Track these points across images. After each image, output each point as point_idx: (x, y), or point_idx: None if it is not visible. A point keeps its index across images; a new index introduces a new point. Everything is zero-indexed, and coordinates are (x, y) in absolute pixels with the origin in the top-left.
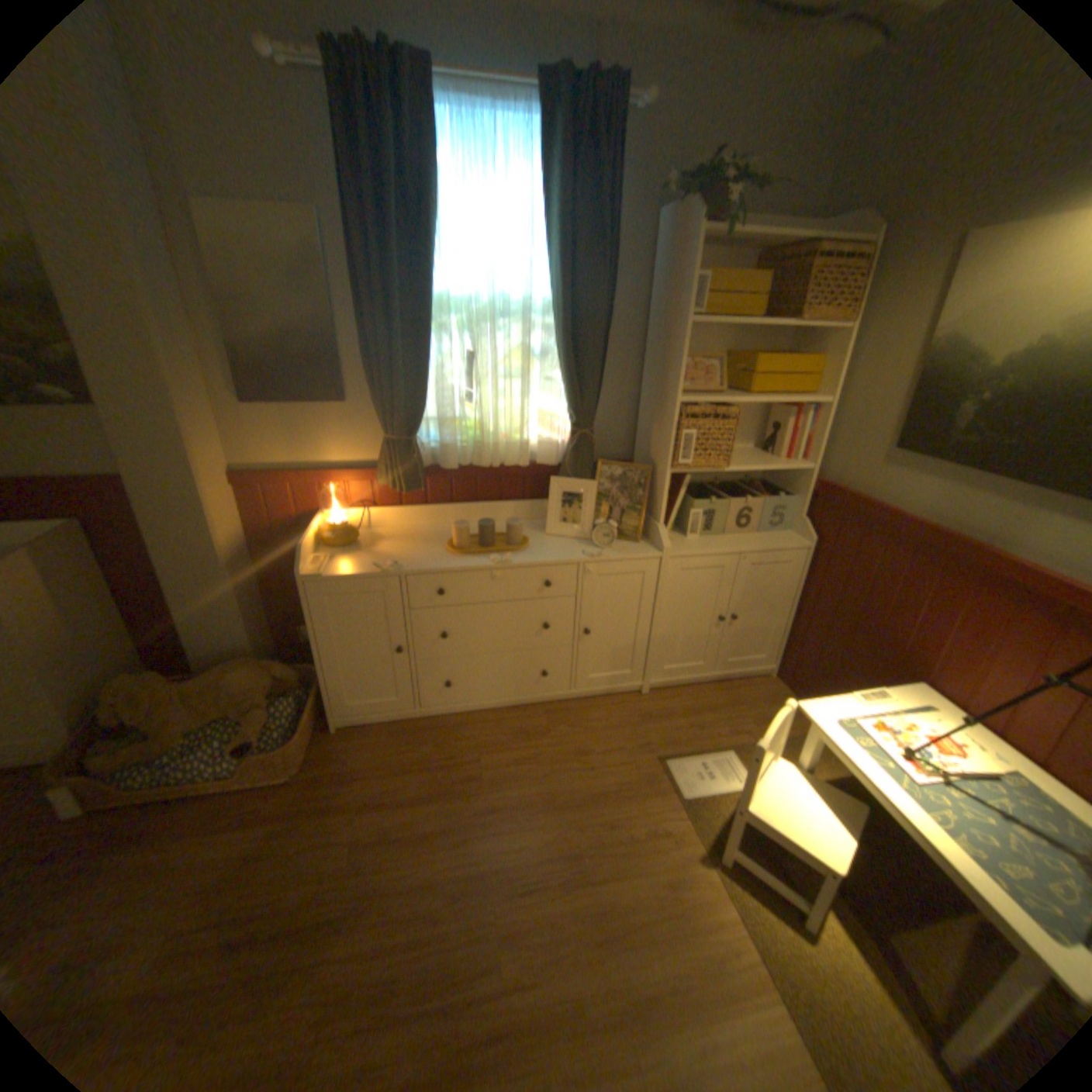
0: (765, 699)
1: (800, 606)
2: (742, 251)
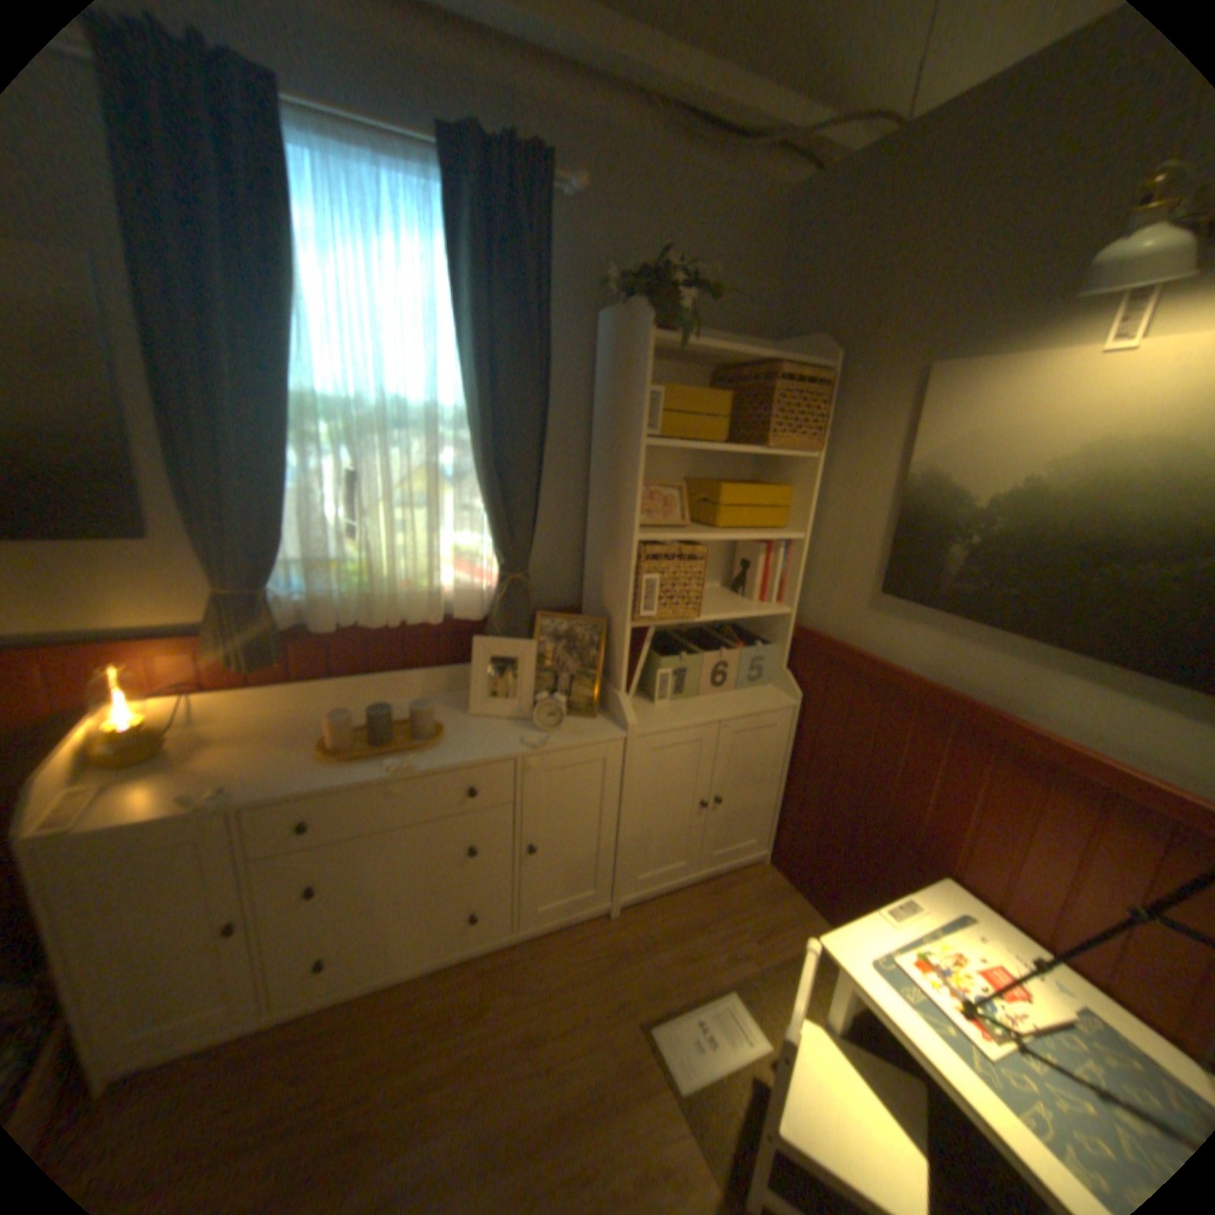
0: (761, 899)
1: (790, 776)
2: (693, 368)
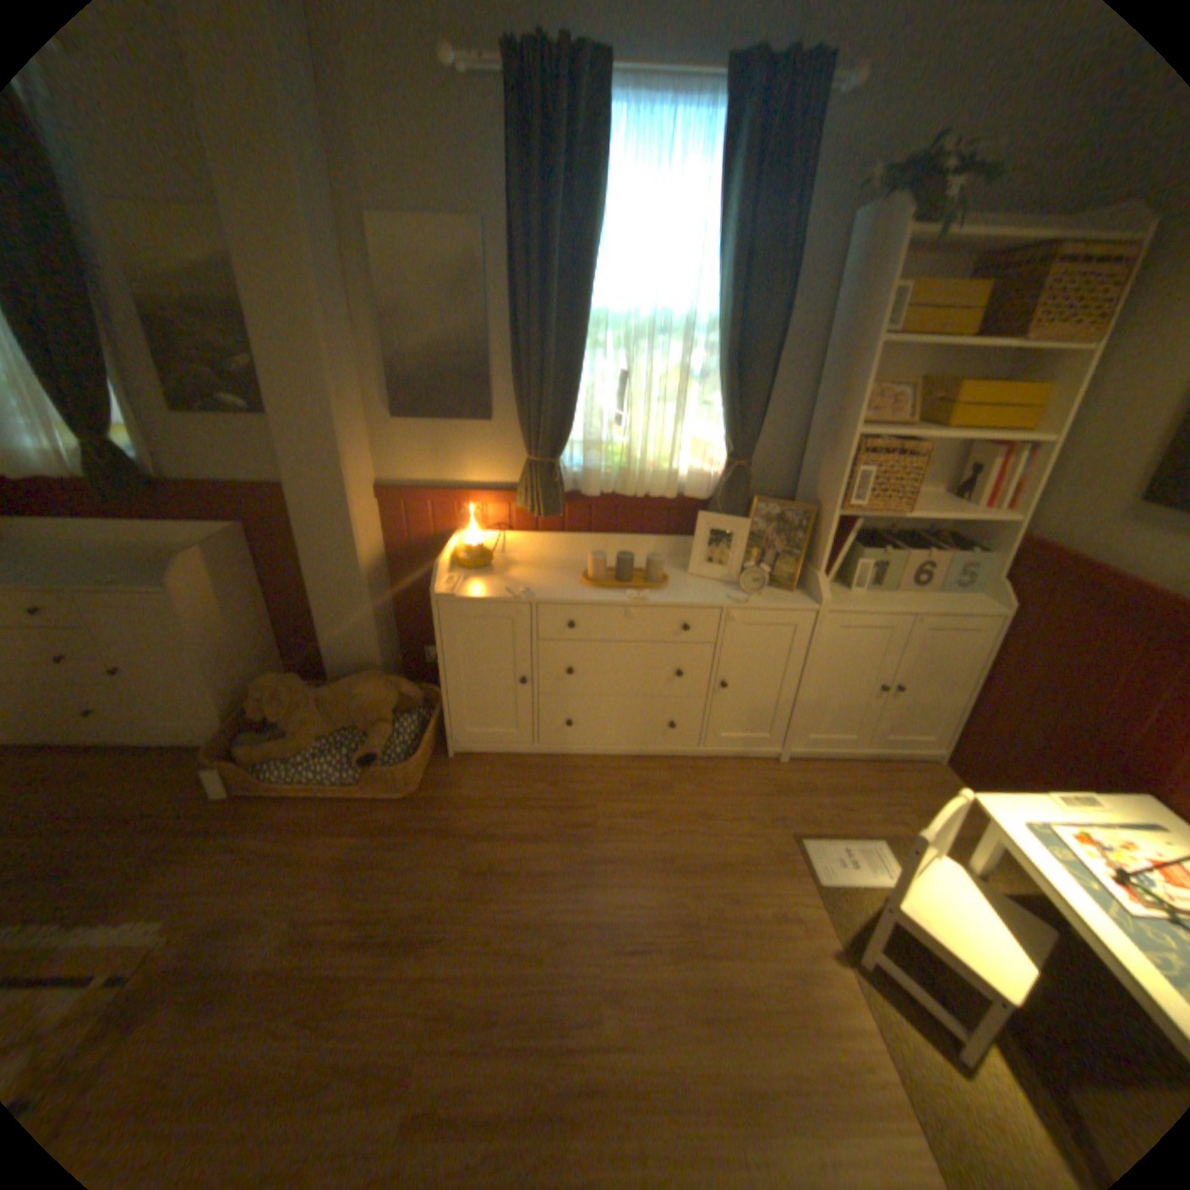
0: (930, 789)
1: (988, 685)
2: (955, 258)
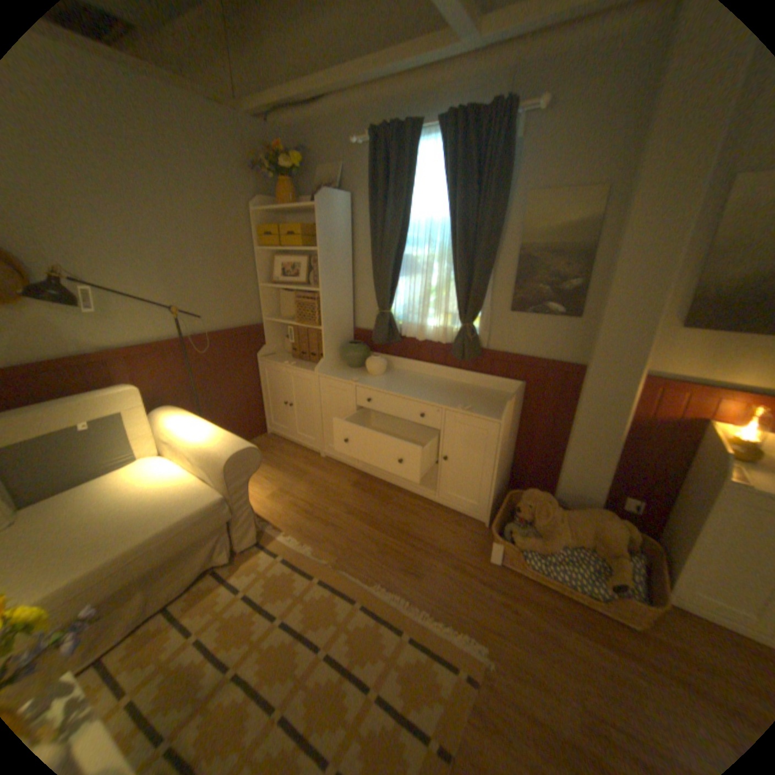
0: None
1: None
2: None
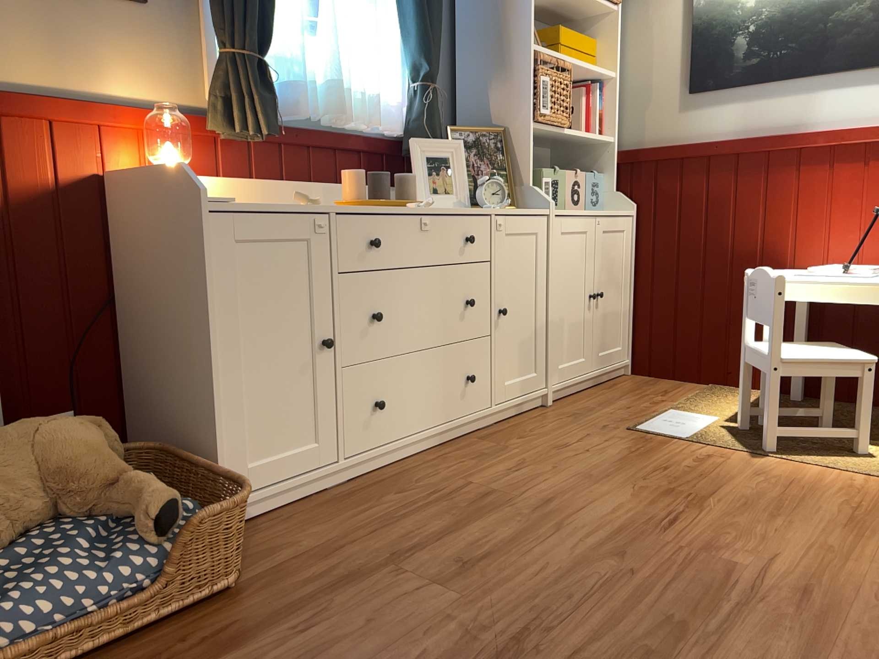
0: (641, 383)
1: (636, 280)
2: None
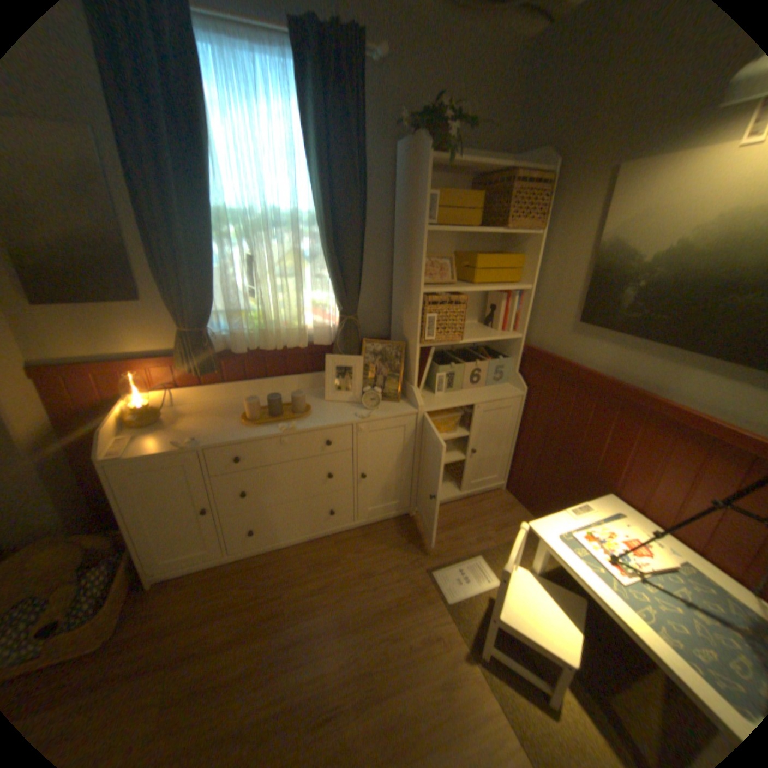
0: (499, 508)
1: (519, 438)
2: (460, 177)
